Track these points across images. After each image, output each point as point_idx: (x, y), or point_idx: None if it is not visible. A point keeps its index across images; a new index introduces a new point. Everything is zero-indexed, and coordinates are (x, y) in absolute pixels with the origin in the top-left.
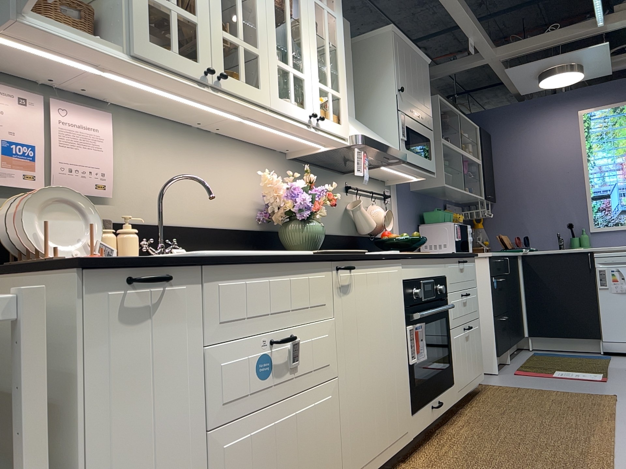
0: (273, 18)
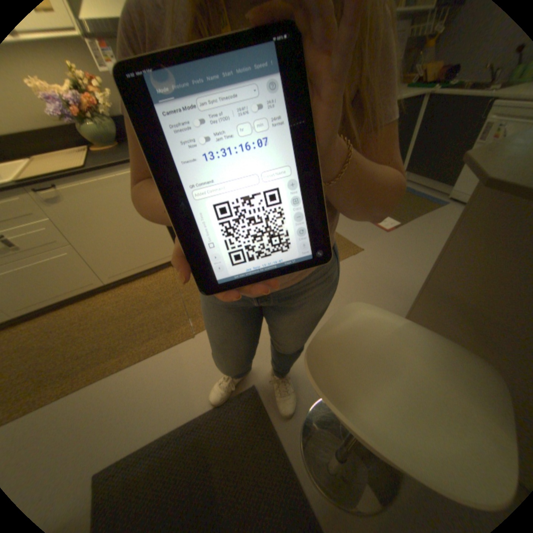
0: None
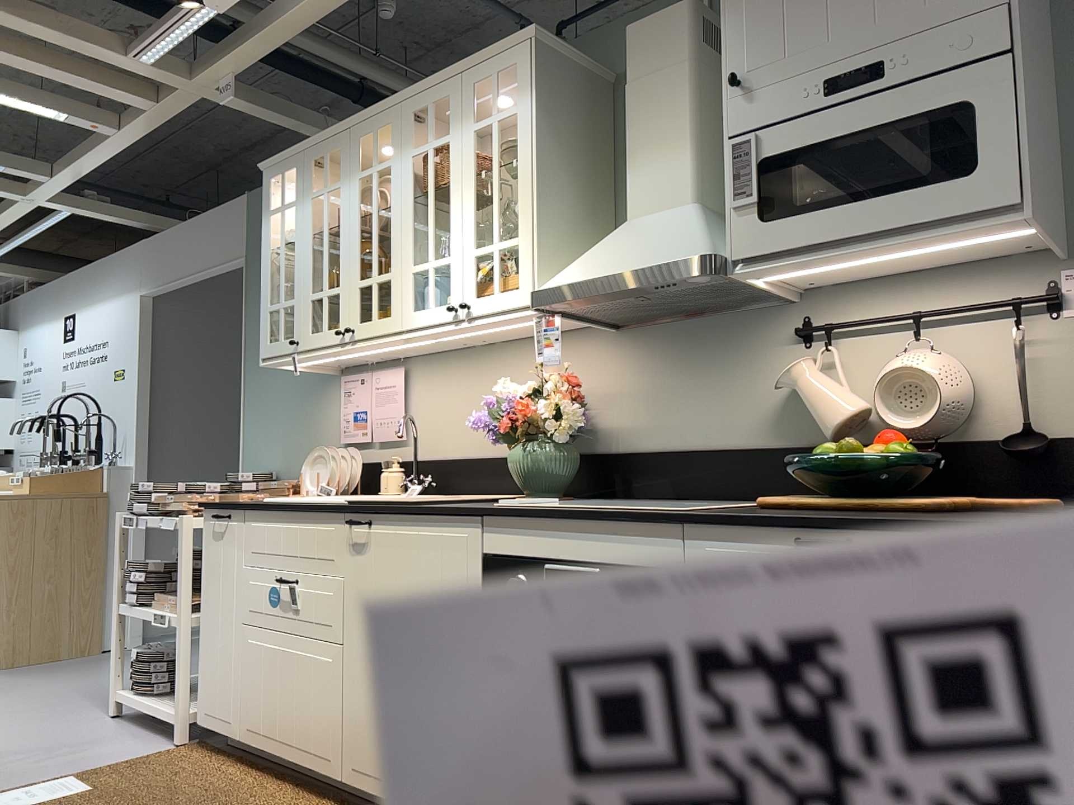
0: (409, 219)
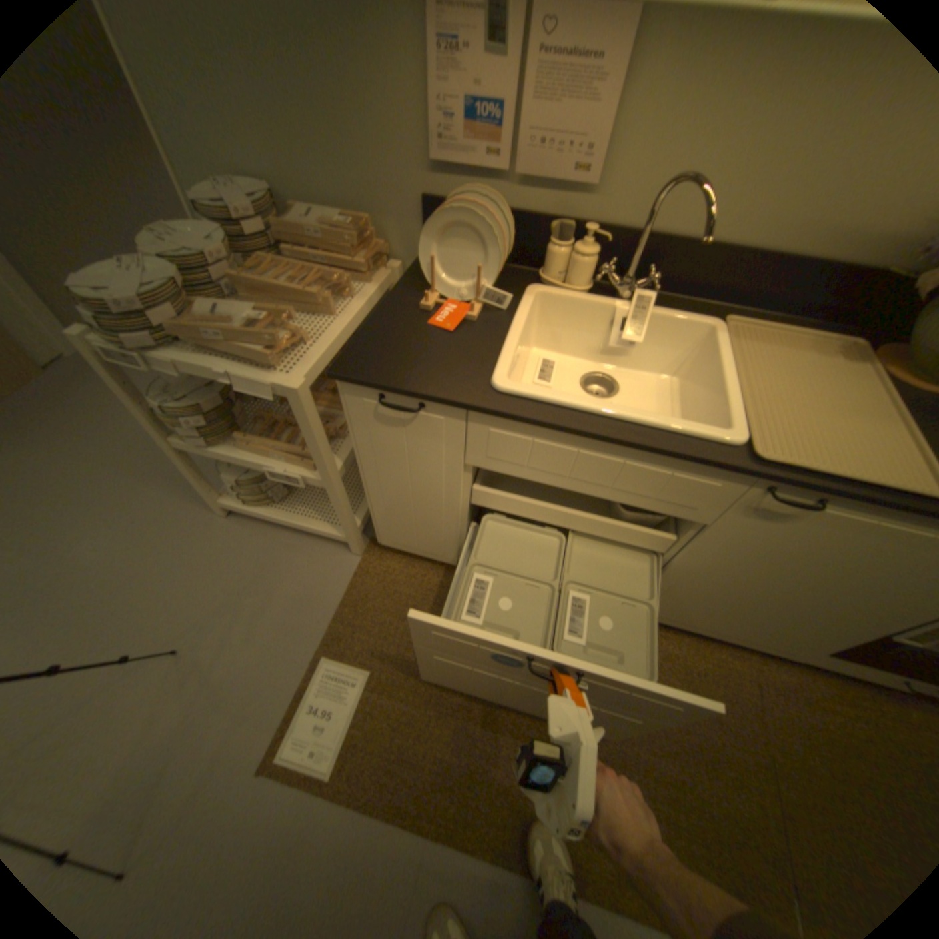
0: None
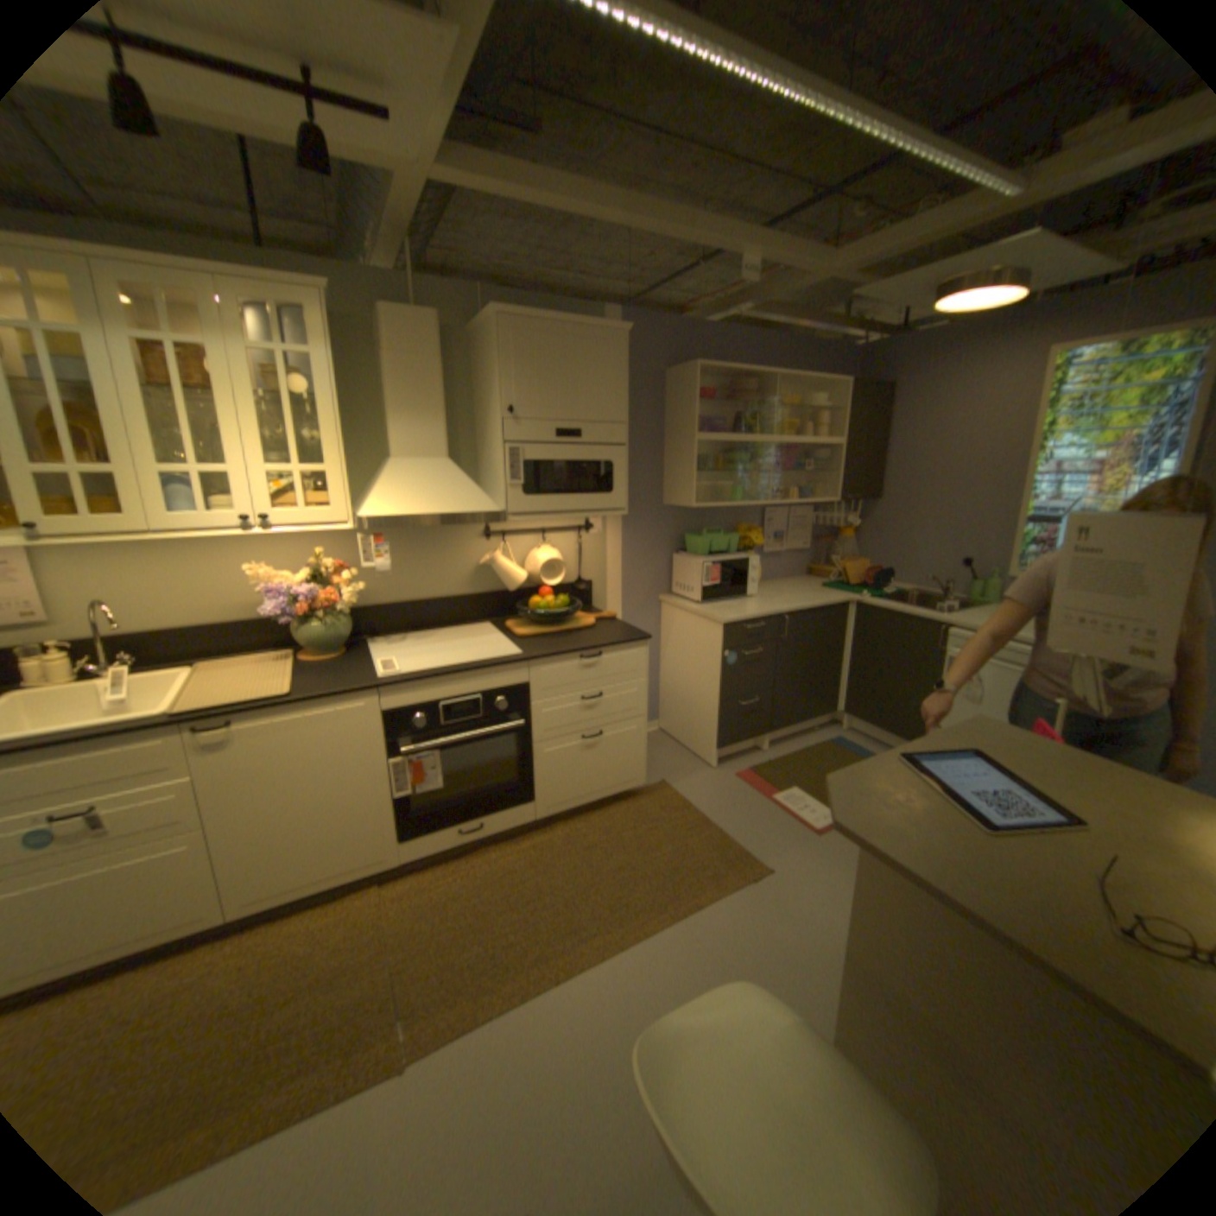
0: (142, 412)
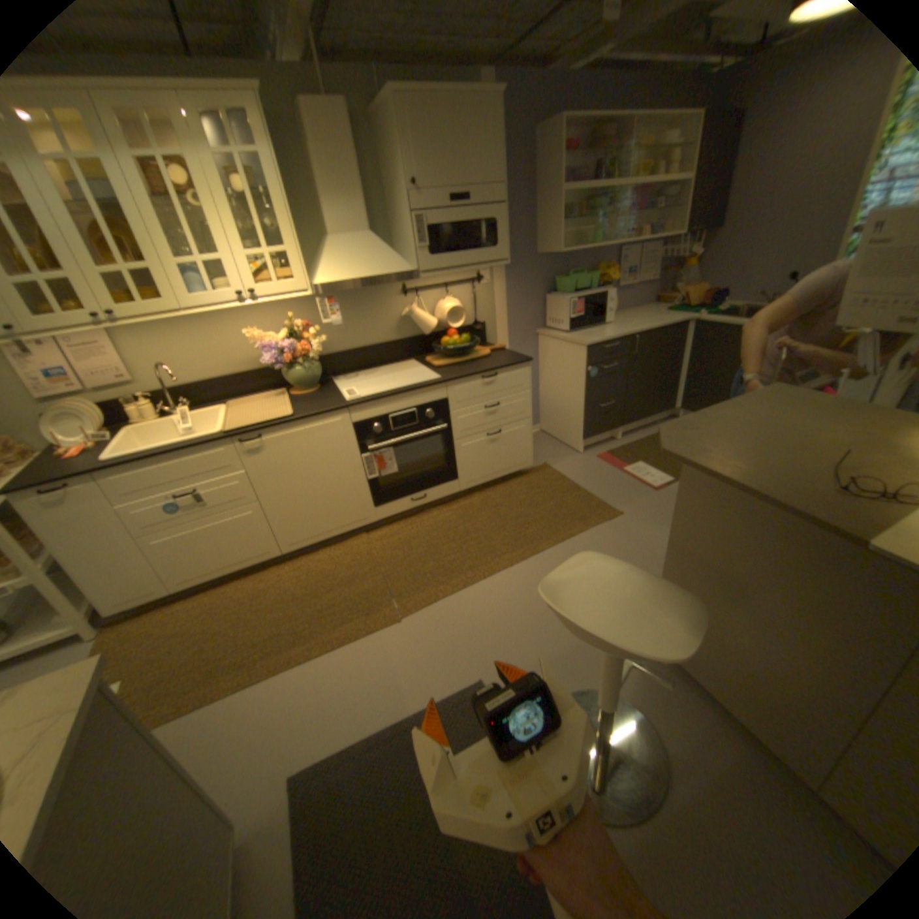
0: (155, 218)
